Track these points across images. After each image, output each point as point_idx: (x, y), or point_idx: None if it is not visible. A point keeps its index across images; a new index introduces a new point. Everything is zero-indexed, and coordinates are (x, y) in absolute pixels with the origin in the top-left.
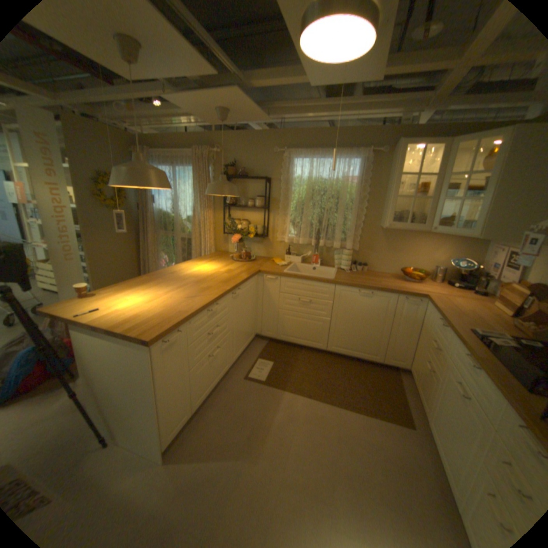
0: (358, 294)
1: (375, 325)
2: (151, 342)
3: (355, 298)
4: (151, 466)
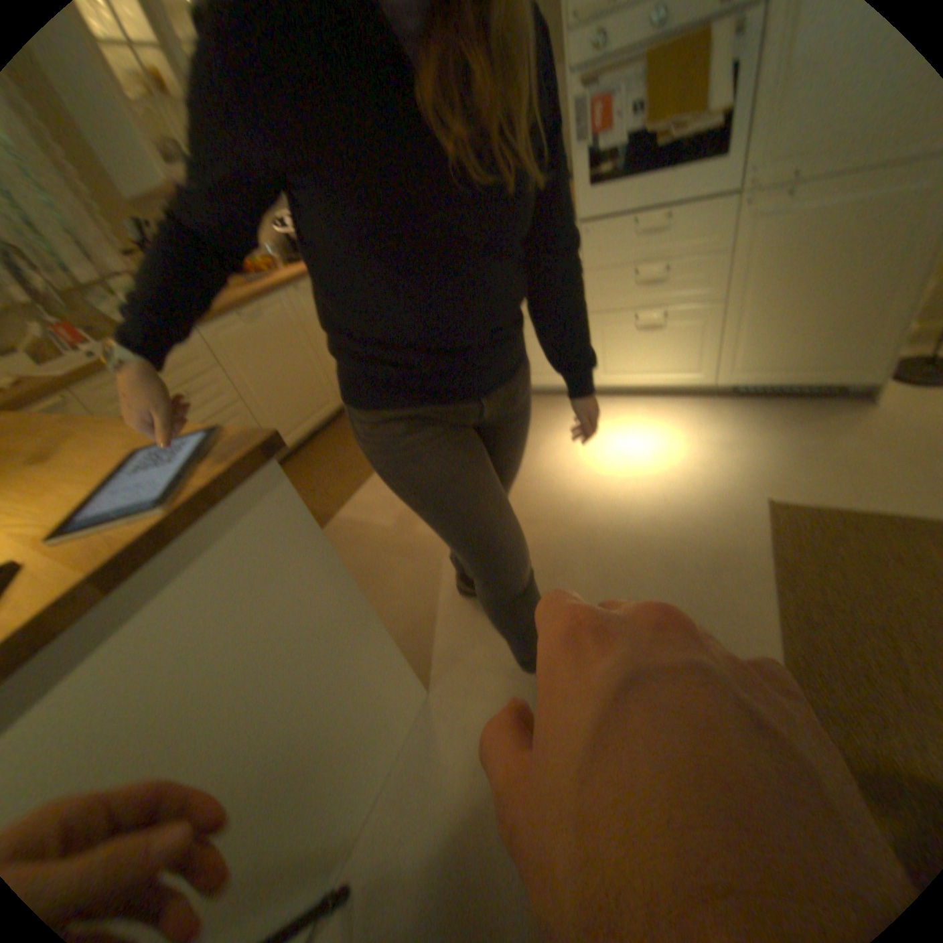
0: (244, 323)
1: (297, 358)
2: (273, 437)
3: (245, 334)
4: (425, 718)
